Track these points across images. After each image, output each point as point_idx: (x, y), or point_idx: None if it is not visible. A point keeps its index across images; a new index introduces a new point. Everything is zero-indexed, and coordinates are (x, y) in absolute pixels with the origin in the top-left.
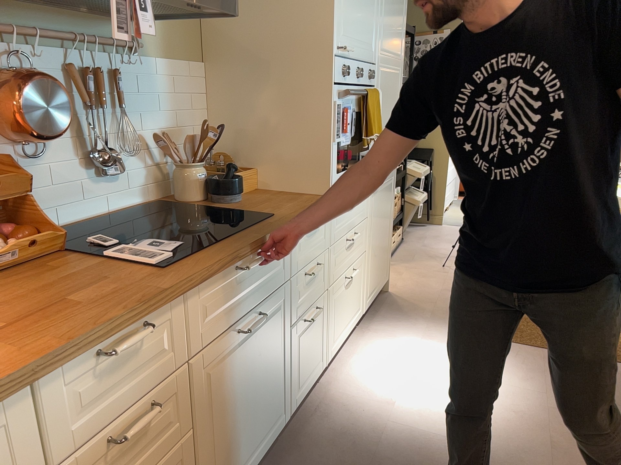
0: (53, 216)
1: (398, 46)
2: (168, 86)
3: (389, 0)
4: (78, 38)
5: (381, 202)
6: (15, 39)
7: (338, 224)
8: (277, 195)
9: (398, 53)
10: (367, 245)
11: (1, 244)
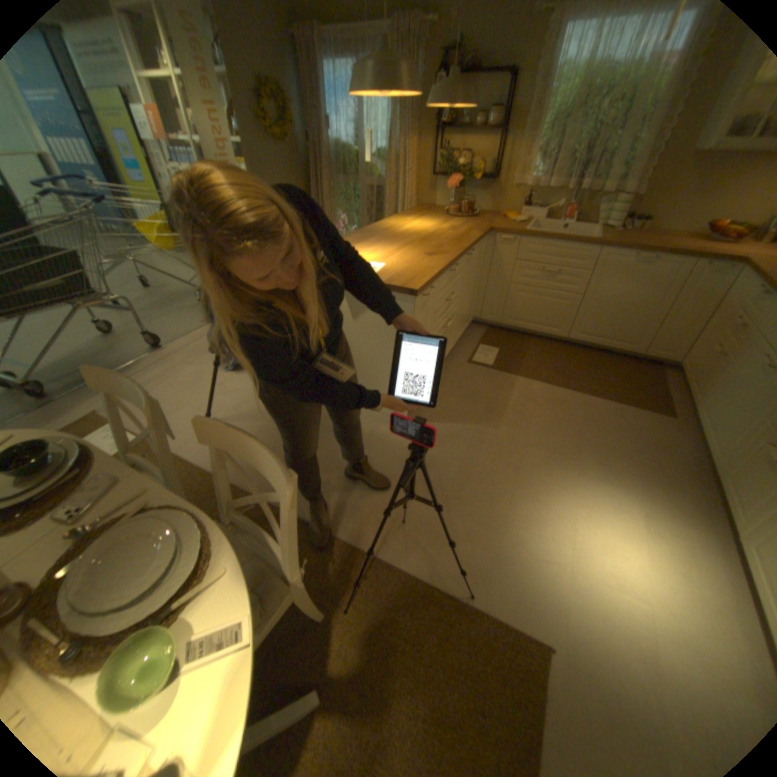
0: None
1: None
2: None
3: None
4: None
5: None
6: None
7: None
8: None
9: None
10: None
11: None
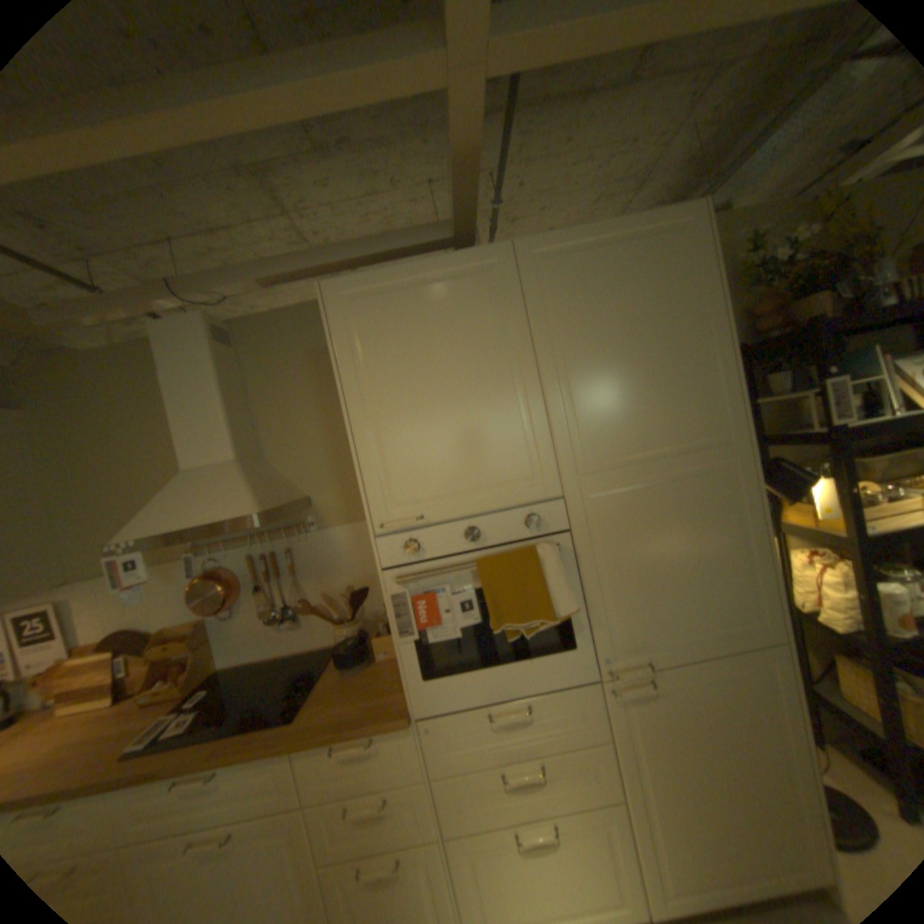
0: (244, 656)
1: (690, 426)
2: (349, 546)
3: (597, 378)
4: (249, 539)
5: (689, 720)
6: (215, 549)
7: (454, 752)
8: (392, 680)
9: (701, 436)
10: (628, 795)
11: (158, 688)
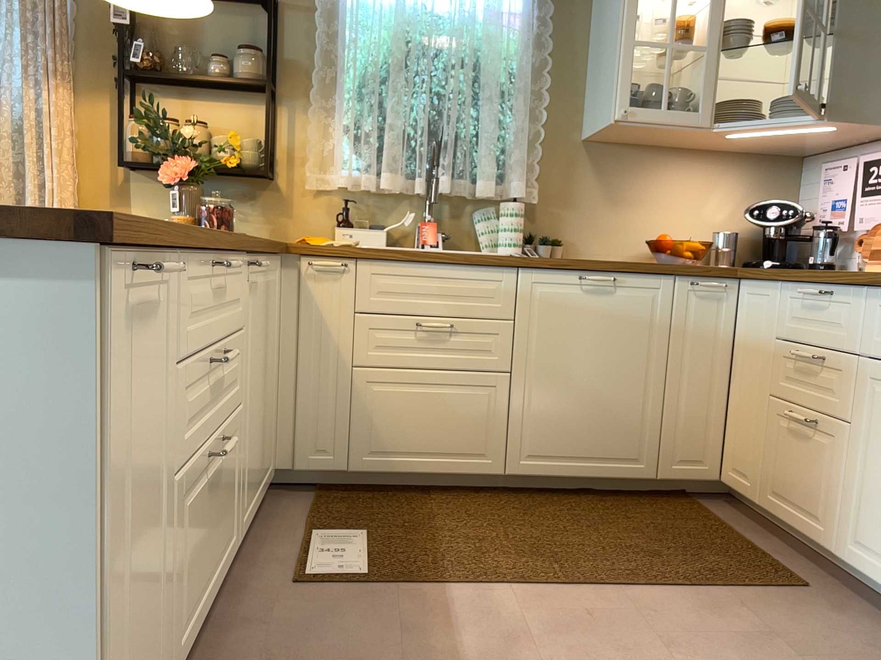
0: None
1: None
2: None
3: None
4: None
5: None
6: None
7: None
8: None
9: None
10: None
11: None
